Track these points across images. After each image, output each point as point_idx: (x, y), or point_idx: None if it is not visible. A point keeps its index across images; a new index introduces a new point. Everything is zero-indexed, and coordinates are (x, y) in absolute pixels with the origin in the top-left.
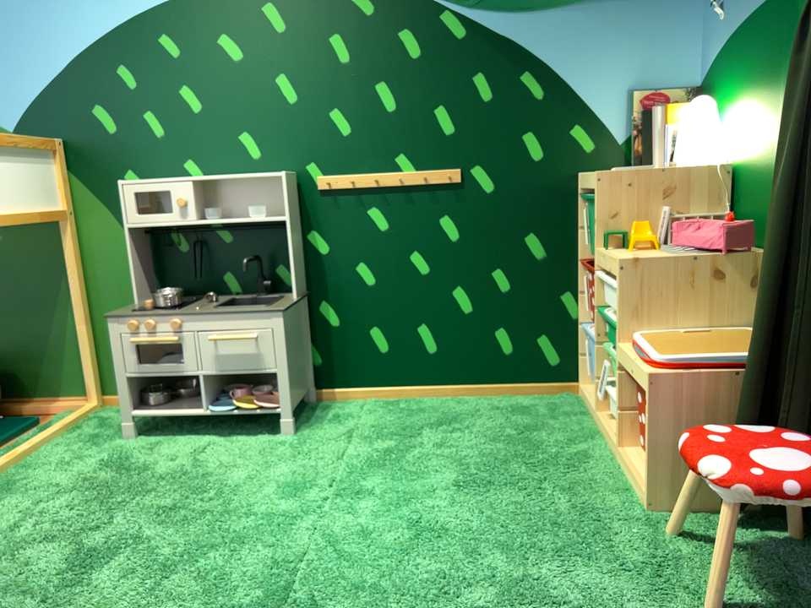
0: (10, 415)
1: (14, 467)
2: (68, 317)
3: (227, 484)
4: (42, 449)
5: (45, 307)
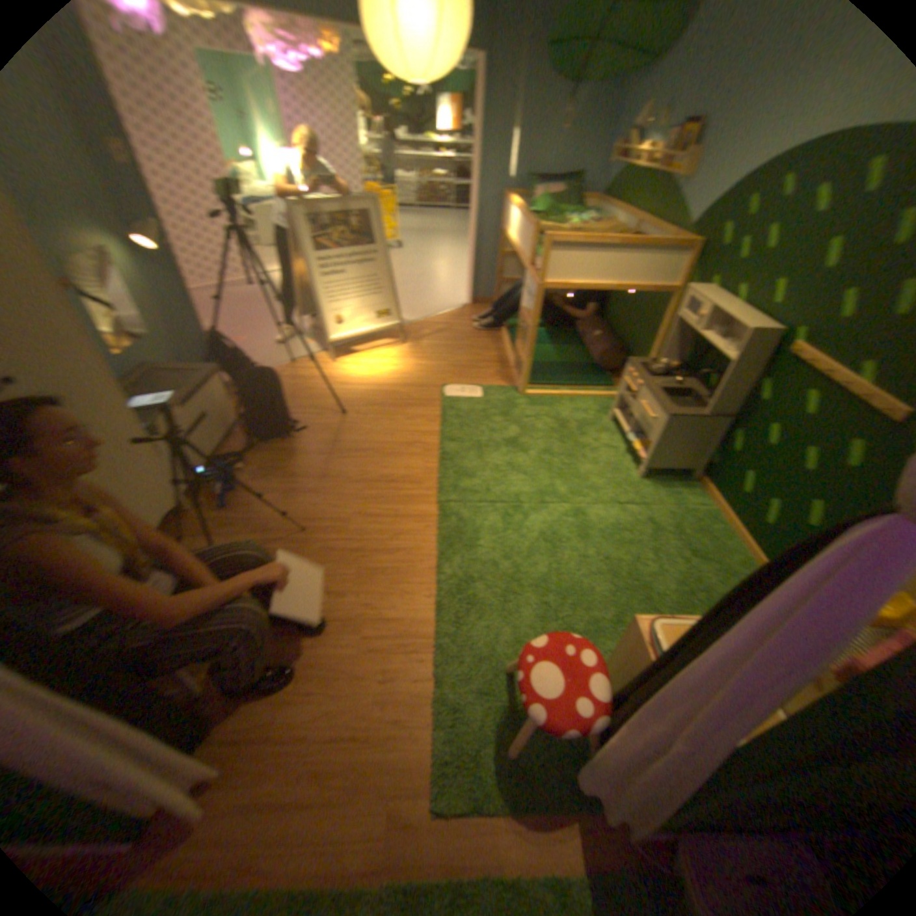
0: (617, 377)
1: (570, 399)
2: (656, 347)
3: (578, 466)
4: (588, 400)
5: (653, 336)
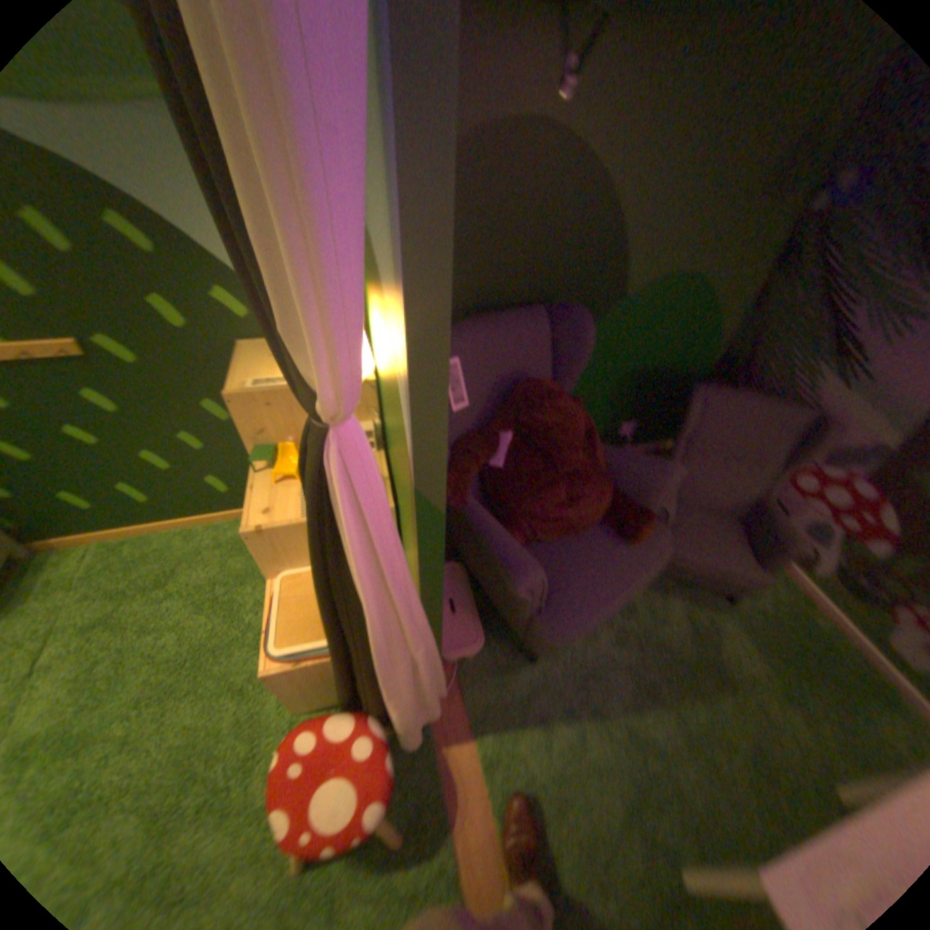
0: None
1: None
2: None
3: None
4: None
5: None
